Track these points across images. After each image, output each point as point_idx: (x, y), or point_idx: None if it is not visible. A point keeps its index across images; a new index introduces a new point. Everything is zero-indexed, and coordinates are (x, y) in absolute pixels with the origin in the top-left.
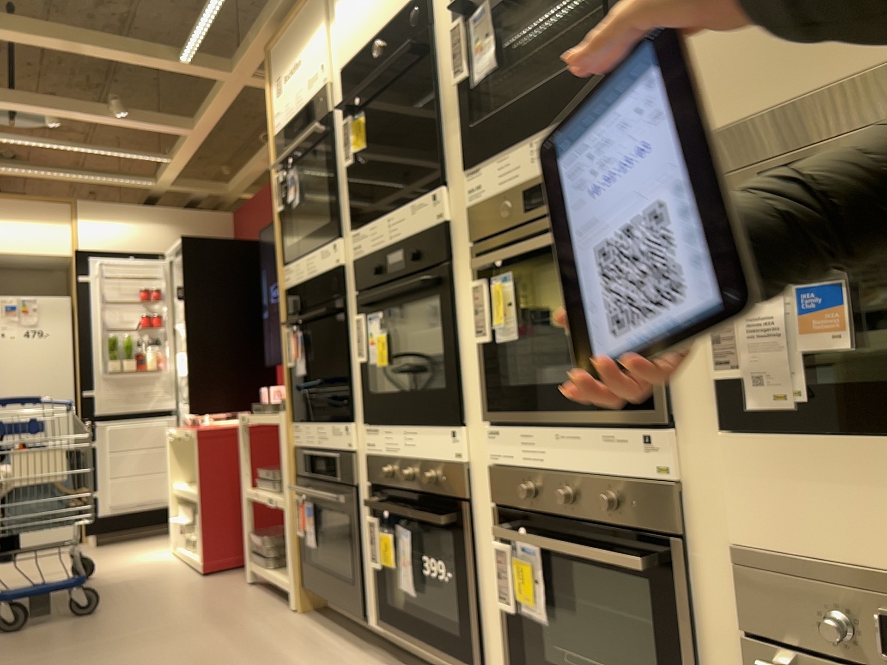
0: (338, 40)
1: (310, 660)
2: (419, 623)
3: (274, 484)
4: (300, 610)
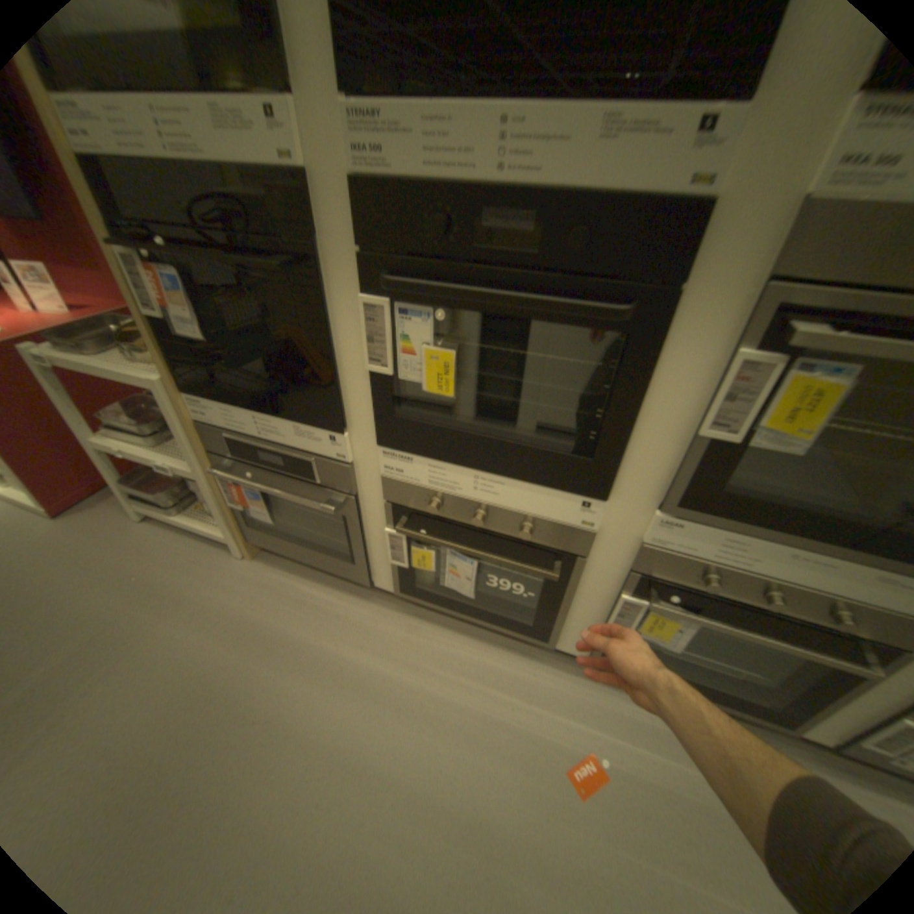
0: None
1: (328, 634)
2: (465, 605)
3: (146, 439)
4: (249, 557)
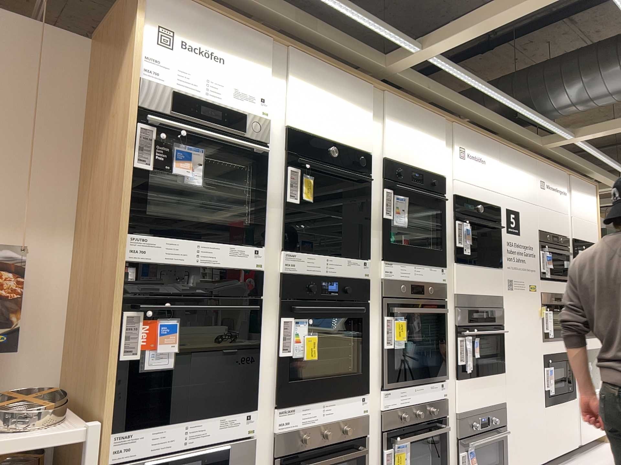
0: (292, 108)
1: None
2: None
3: None
4: None
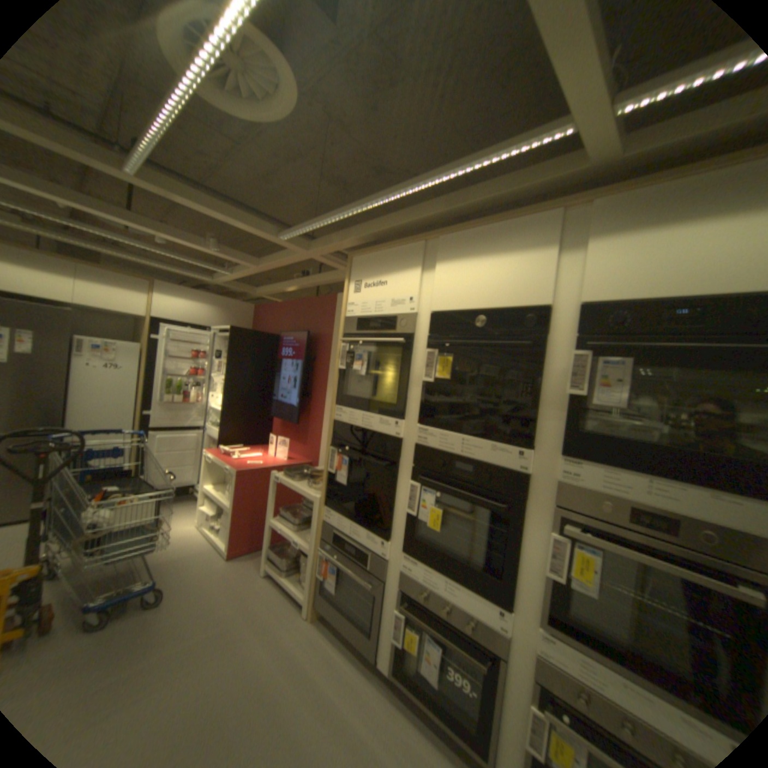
0: (434, 291)
1: (337, 694)
2: (432, 702)
3: (294, 528)
4: (309, 622)
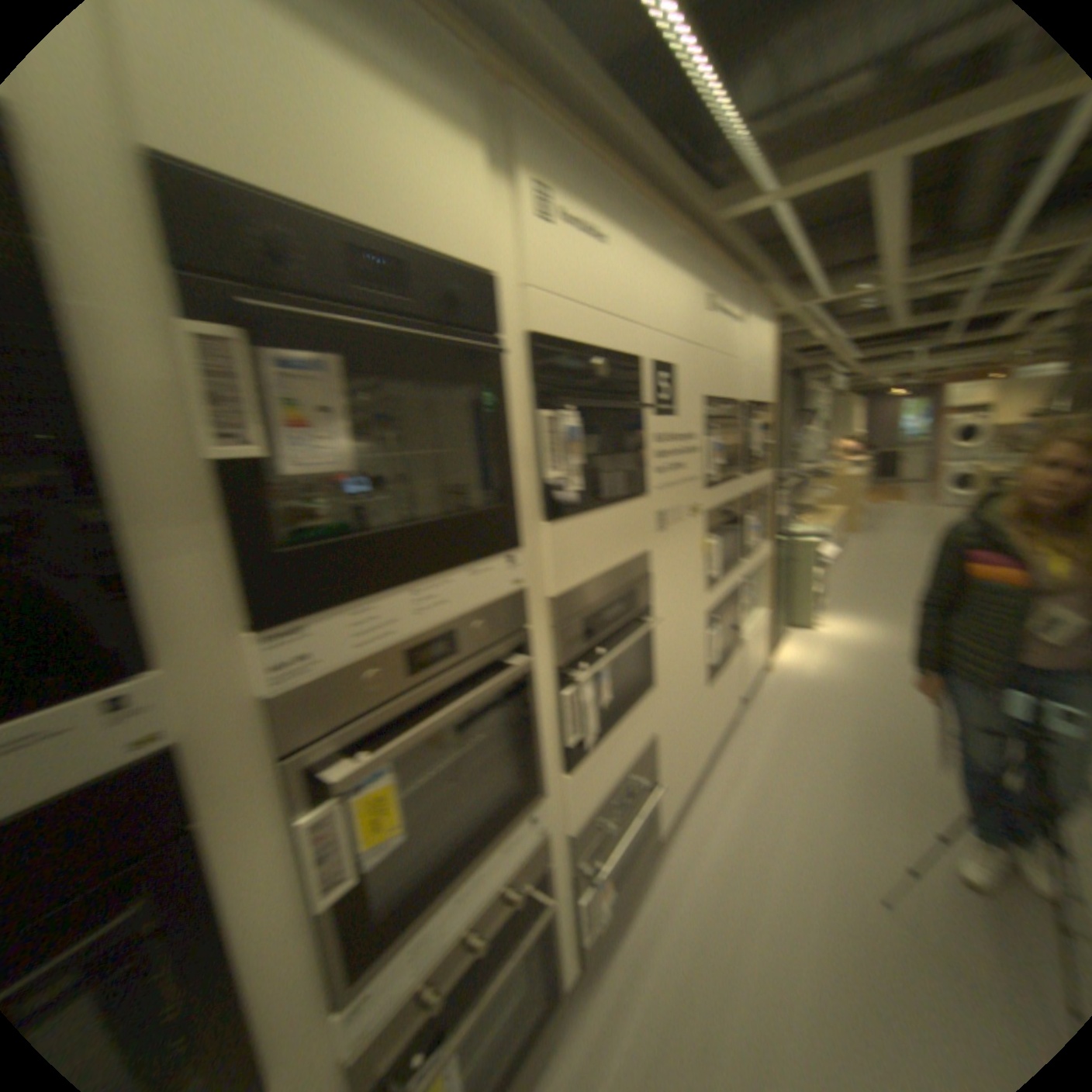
0: None
1: None
2: None
3: None
4: None
